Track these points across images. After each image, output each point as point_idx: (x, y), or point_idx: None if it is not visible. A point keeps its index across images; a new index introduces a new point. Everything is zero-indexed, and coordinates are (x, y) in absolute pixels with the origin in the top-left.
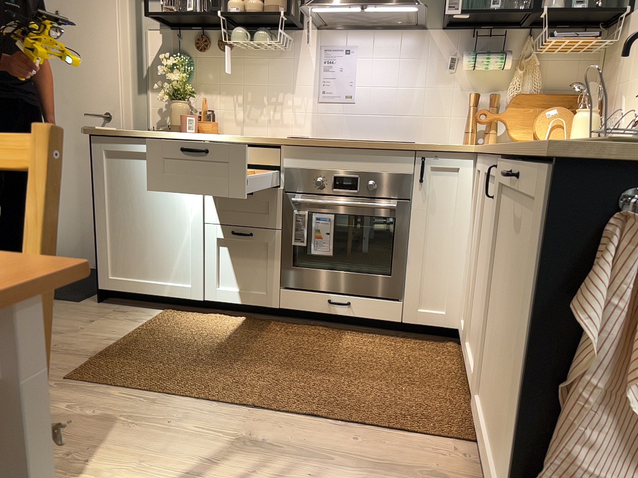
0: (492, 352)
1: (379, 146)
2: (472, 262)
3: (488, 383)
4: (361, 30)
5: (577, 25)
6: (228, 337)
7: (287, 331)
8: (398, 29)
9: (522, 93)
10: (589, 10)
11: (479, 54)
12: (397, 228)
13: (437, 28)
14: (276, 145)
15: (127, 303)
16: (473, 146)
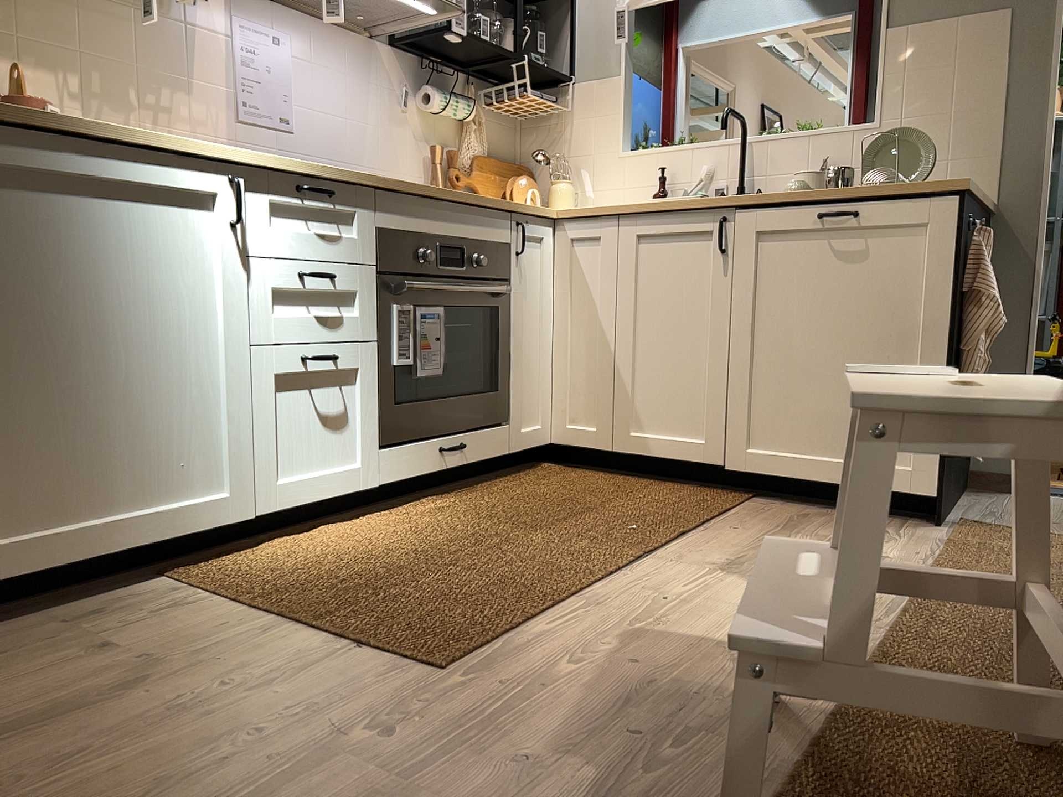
0: (769, 391)
1: (484, 201)
2: (576, 348)
3: (767, 424)
4: (281, 10)
5: (504, 82)
6: (391, 544)
7: (414, 513)
8: (332, 28)
9: (477, 153)
10: (547, 70)
11: (450, 94)
12: (499, 318)
13: (386, 43)
14: (368, 188)
15: (23, 610)
16: (547, 208)
